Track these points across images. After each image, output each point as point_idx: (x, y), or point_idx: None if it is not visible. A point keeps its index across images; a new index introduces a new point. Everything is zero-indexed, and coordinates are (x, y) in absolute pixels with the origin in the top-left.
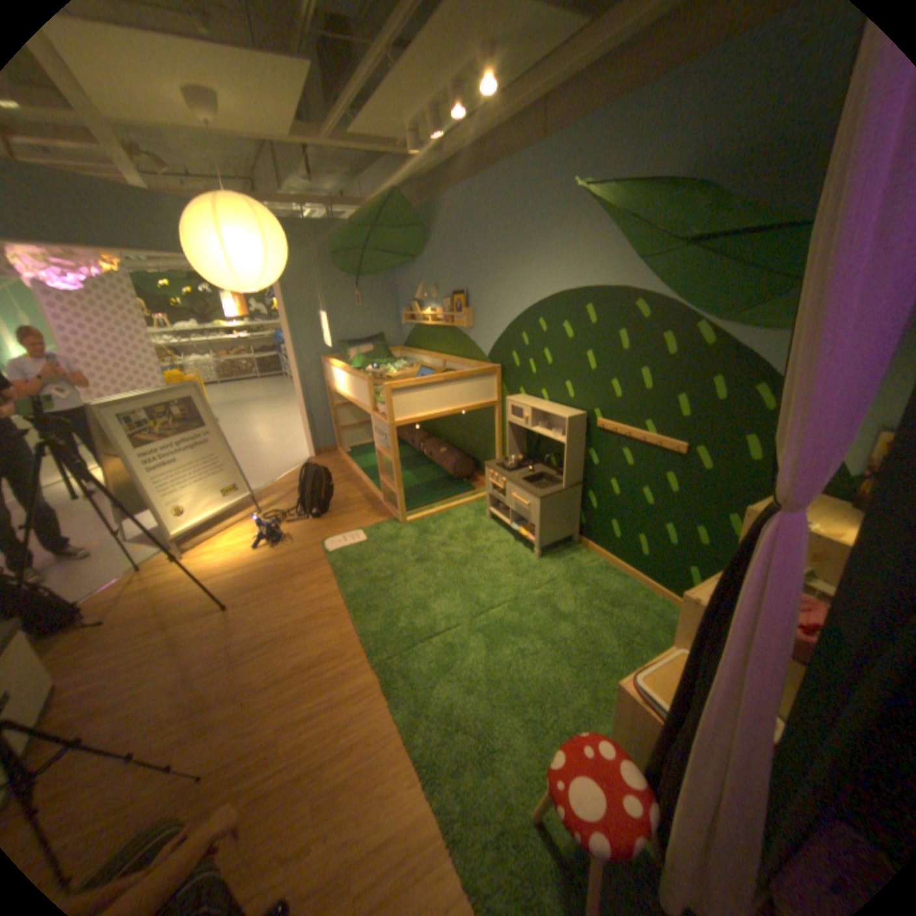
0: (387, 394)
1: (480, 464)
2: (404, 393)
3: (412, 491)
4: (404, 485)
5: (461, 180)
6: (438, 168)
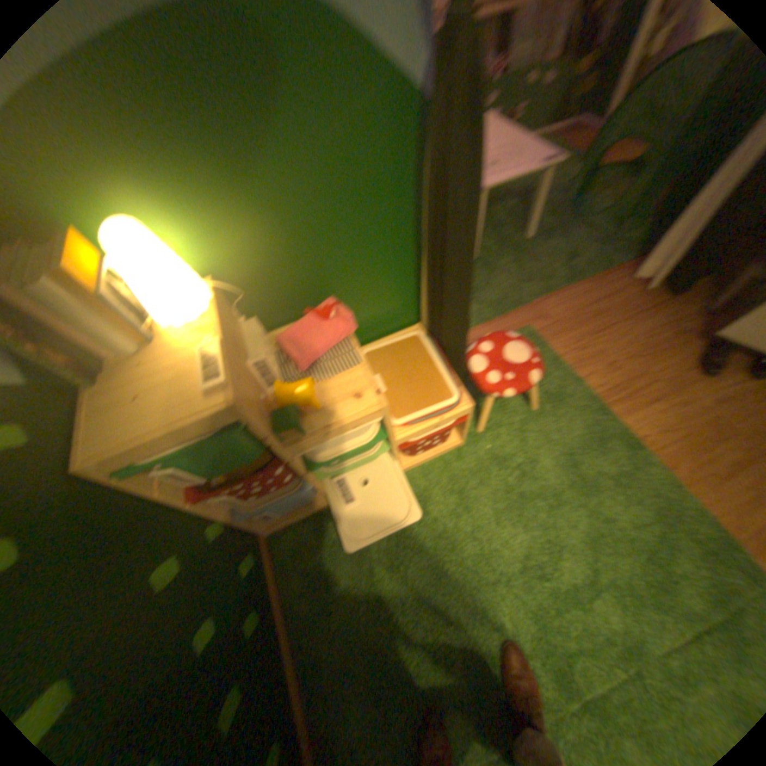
0: None
1: None
2: None
3: None
4: None
5: None
6: None
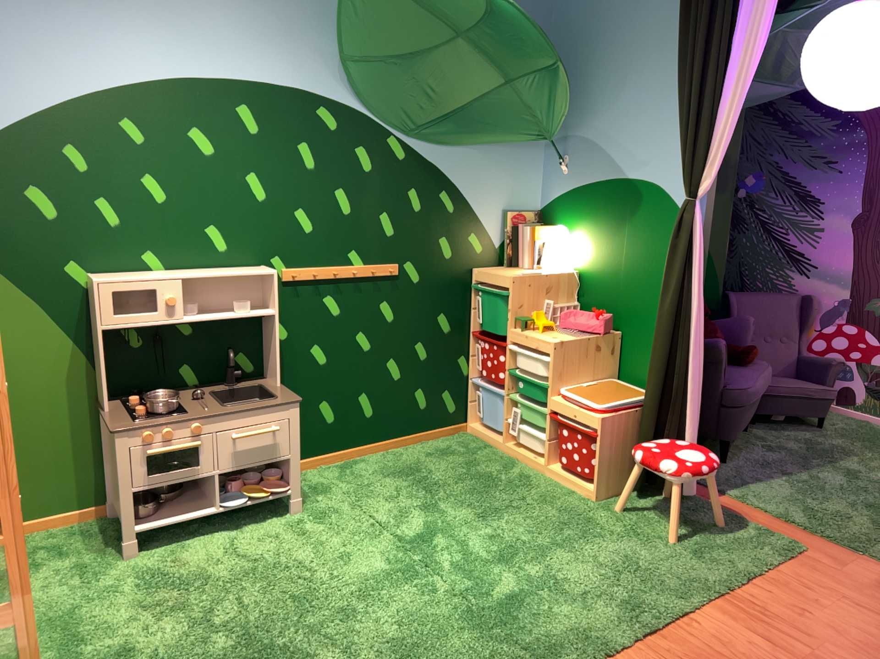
0: None
1: None
2: None
3: None
4: None
5: None
6: None
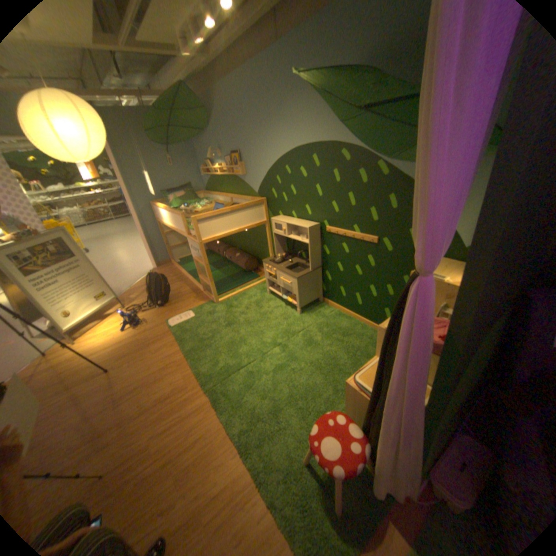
0: (195, 223)
1: (261, 261)
2: (206, 221)
3: (221, 282)
4: (215, 279)
5: (227, 74)
6: (210, 66)
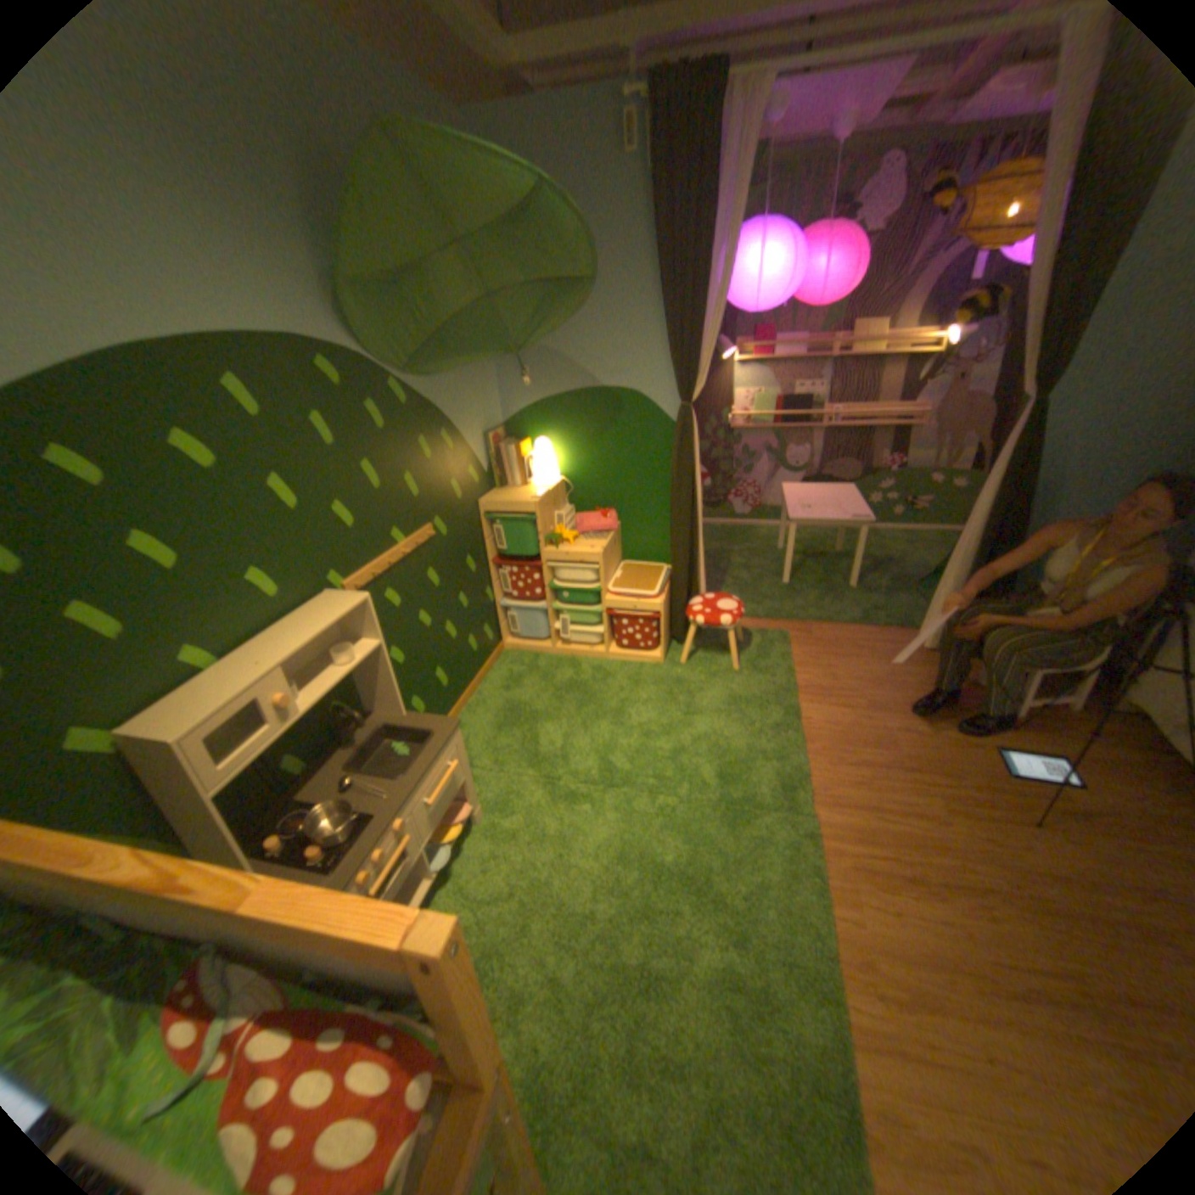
0: None
1: None
2: None
3: None
4: None
5: None
6: None
